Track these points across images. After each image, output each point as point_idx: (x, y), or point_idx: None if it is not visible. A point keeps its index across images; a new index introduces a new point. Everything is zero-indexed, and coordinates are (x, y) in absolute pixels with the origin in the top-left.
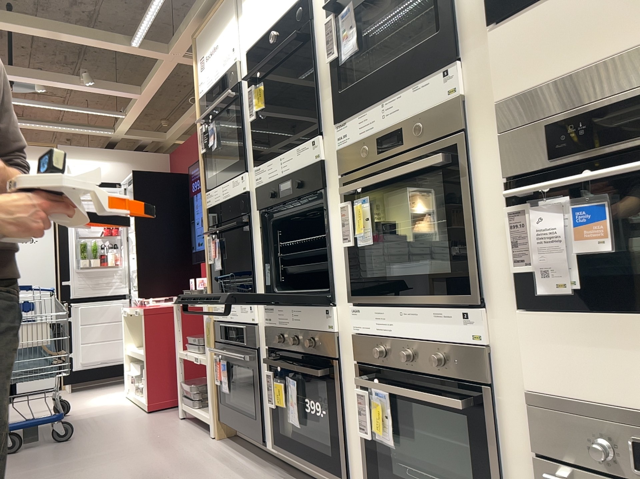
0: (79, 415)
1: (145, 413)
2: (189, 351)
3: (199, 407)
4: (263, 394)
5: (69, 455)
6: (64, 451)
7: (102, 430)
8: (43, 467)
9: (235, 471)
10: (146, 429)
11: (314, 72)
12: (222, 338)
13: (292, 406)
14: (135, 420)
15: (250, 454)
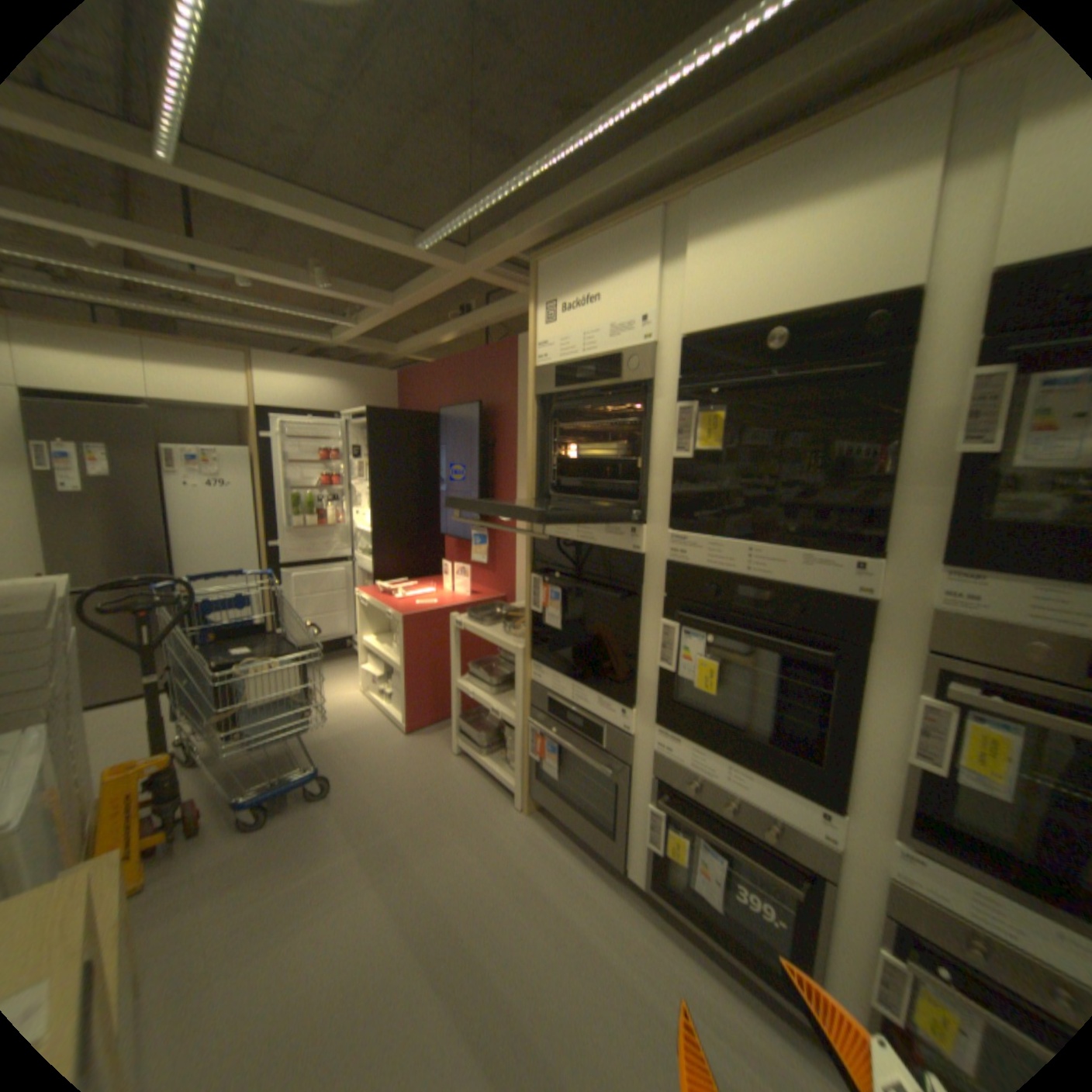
0: (316, 734)
1: (403, 738)
2: (472, 685)
3: (488, 757)
4: (633, 820)
5: (341, 842)
6: (329, 830)
7: (361, 777)
8: (315, 875)
9: (588, 905)
10: (421, 781)
11: (895, 444)
12: (550, 712)
13: (705, 876)
14: (396, 754)
15: (587, 859)
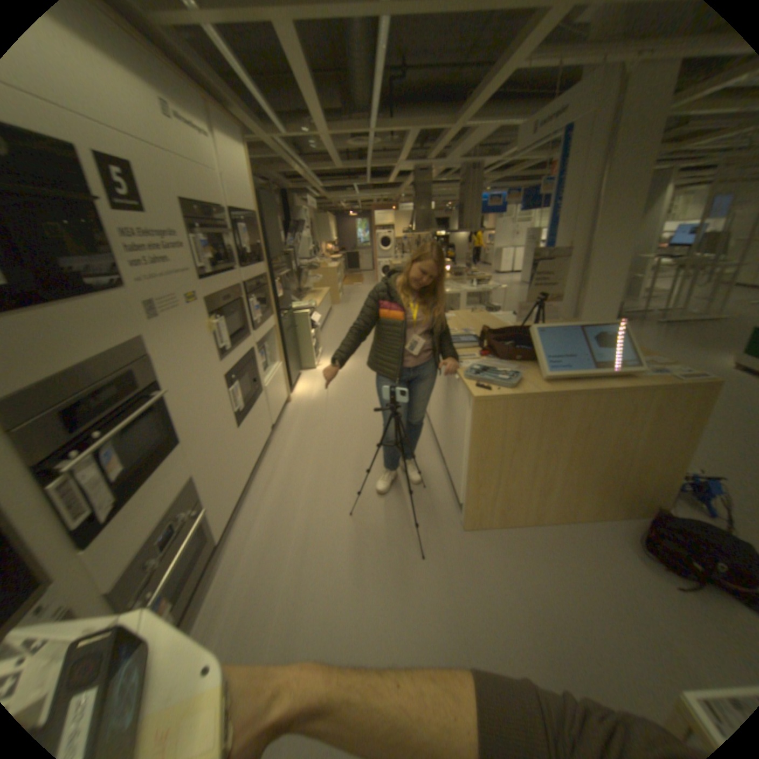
0: None
1: None
2: None
3: None
4: None
5: None
6: None
7: None
8: None
9: None
10: None
11: None
12: None
13: None
14: None
15: None
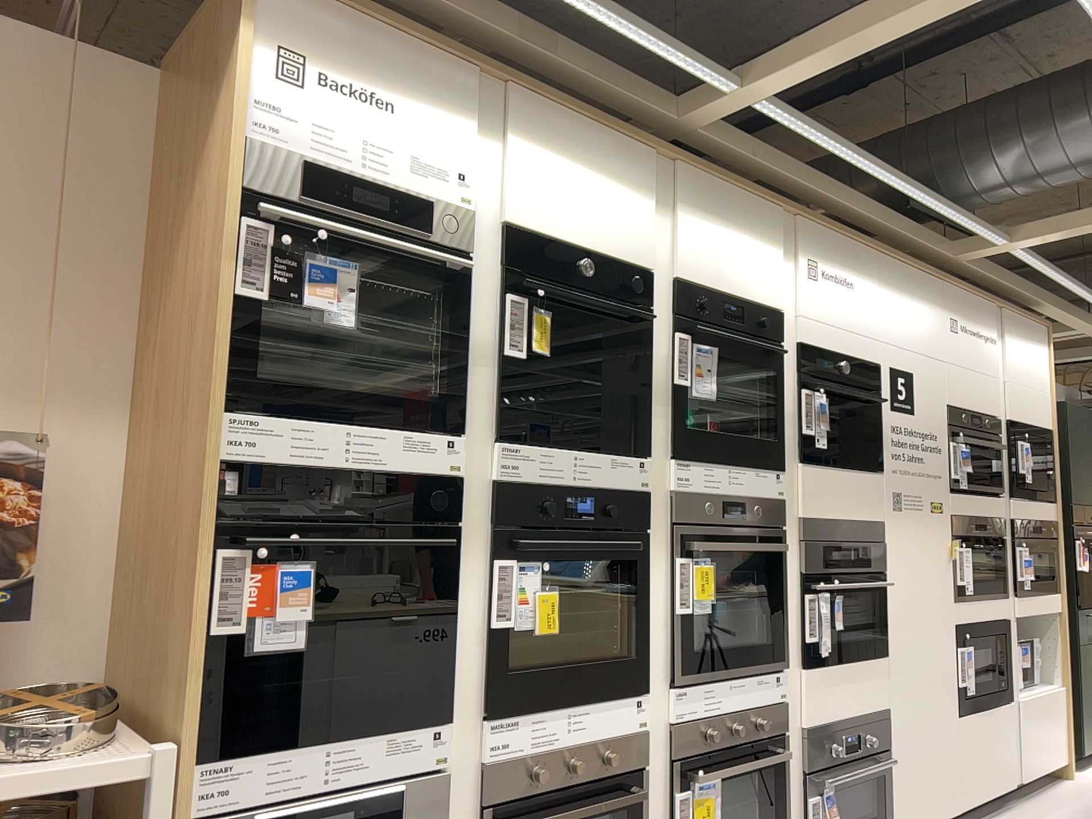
0: None
1: None
2: None
3: None
4: None
5: None
6: None
7: None
8: None
9: None
10: None
11: (642, 375)
12: None
13: None
14: None
15: None
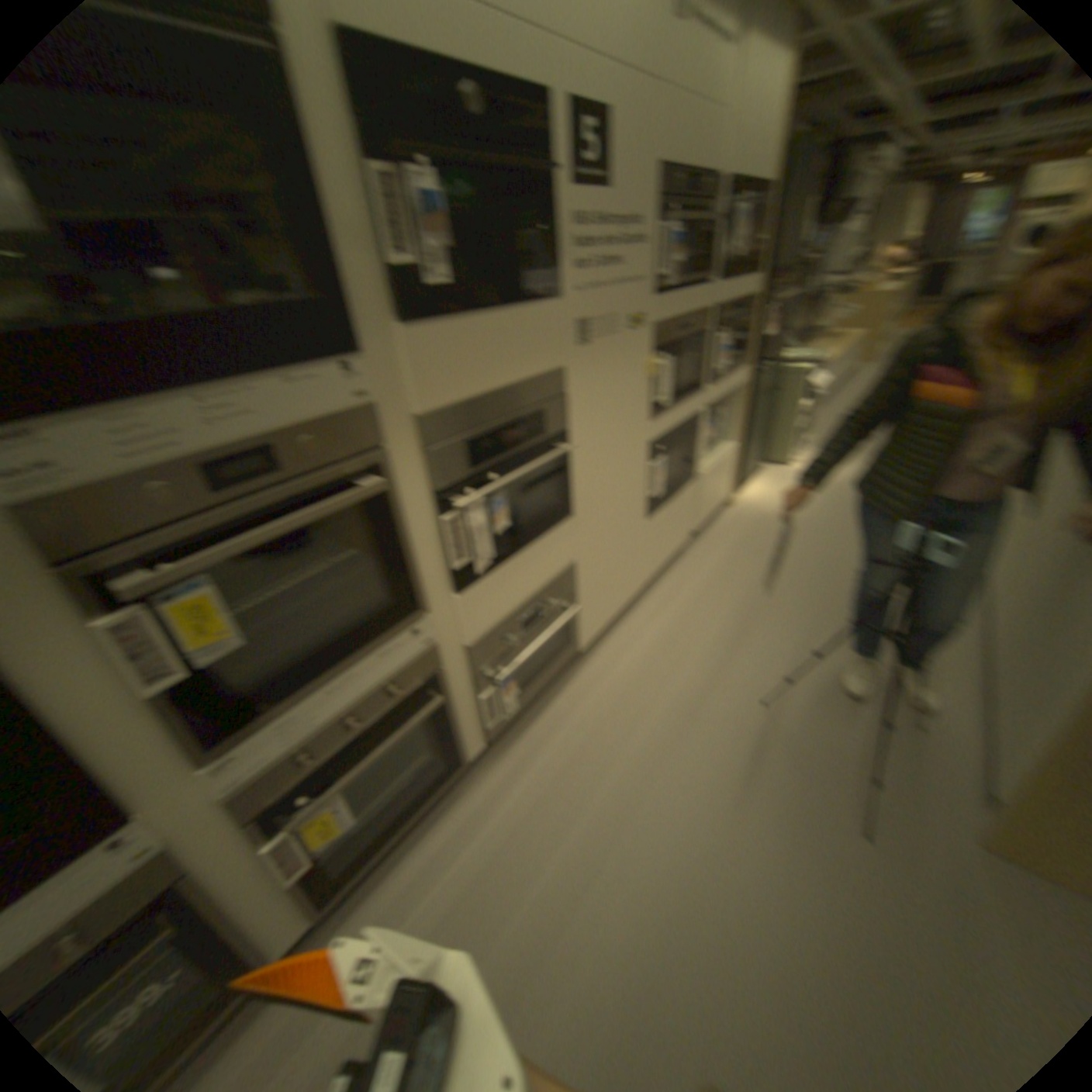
0: None
1: None
2: None
3: None
4: None
5: None
6: None
7: None
8: None
9: None
10: None
11: None
12: None
13: None
14: None
15: None
